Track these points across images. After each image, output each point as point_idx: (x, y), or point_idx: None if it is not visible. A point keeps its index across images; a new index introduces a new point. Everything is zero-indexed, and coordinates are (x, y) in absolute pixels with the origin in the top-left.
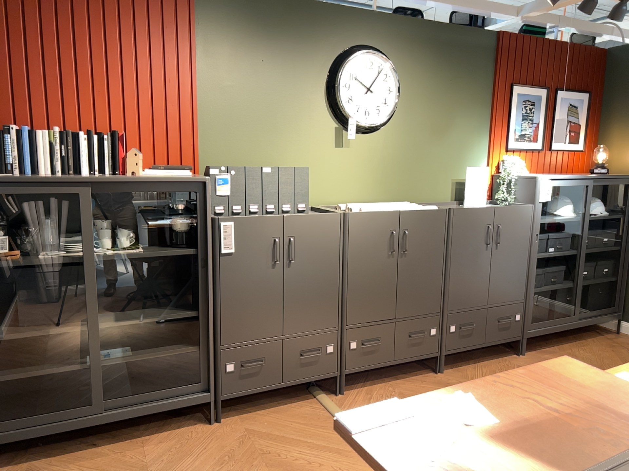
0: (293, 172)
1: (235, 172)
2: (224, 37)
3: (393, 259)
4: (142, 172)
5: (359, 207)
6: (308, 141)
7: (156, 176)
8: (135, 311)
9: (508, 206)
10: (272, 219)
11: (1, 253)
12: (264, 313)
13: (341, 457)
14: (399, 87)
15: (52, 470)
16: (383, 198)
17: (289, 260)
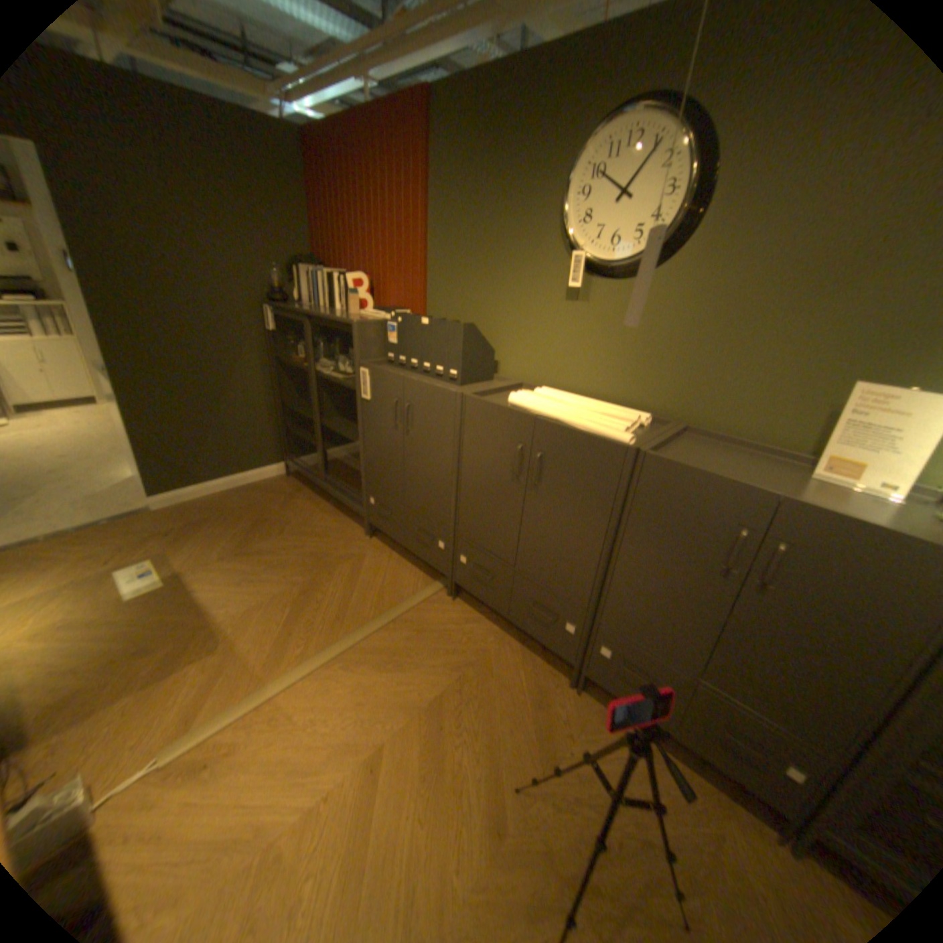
0: (449, 329)
1: (402, 320)
2: (452, 150)
3: (518, 486)
4: (358, 311)
5: (520, 395)
6: (529, 289)
7: (366, 316)
8: (354, 425)
9: (856, 514)
10: (396, 377)
11: (294, 357)
12: (393, 470)
13: (336, 621)
14: (704, 172)
15: (301, 497)
16: (634, 399)
17: (409, 428)
